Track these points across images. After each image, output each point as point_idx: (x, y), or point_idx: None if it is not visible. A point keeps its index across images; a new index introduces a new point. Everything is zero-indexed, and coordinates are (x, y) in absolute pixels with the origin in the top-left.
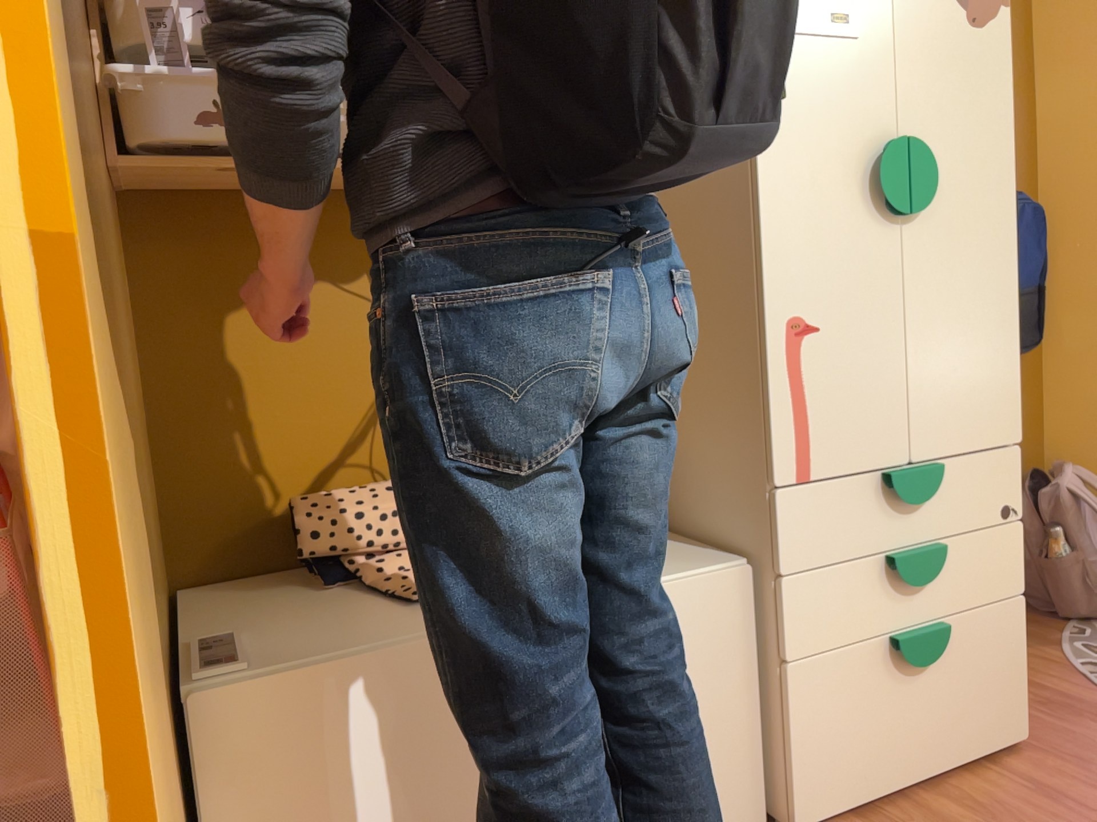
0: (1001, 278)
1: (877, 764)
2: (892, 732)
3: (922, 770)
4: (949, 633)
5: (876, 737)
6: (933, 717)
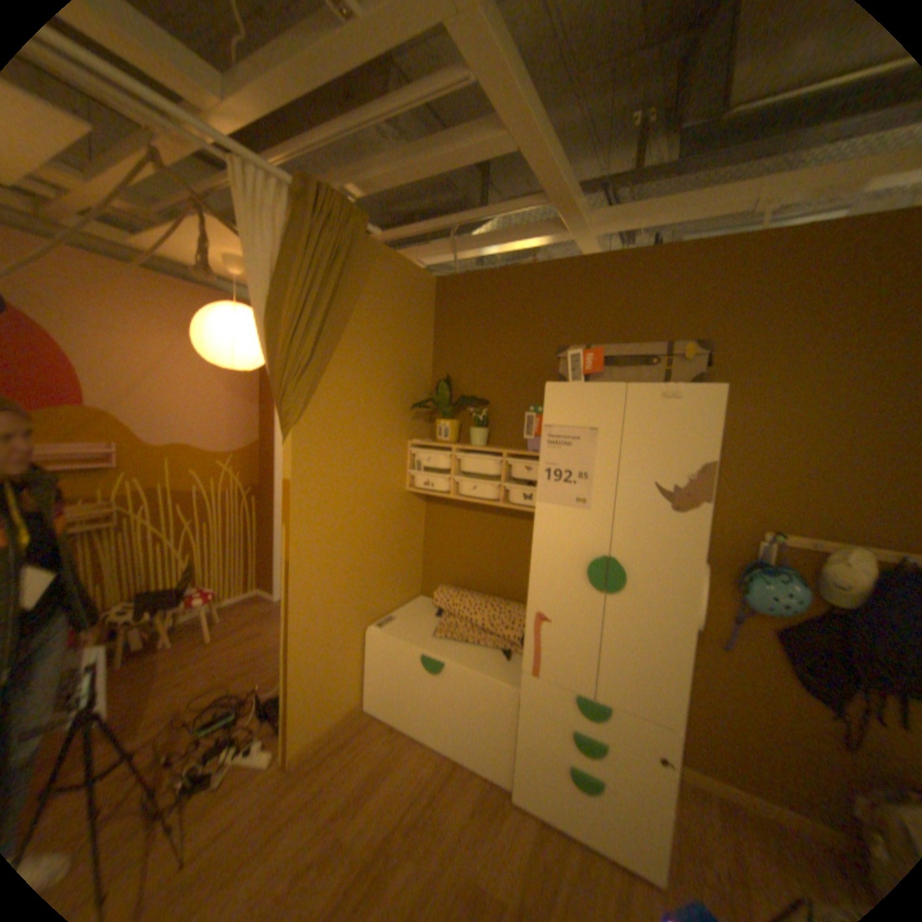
0: (678, 643)
1: (556, 811)
2: (566, 805)
3: (583, 837)
4: (608, 790)
5: (557, 800)
6: (593, 819)
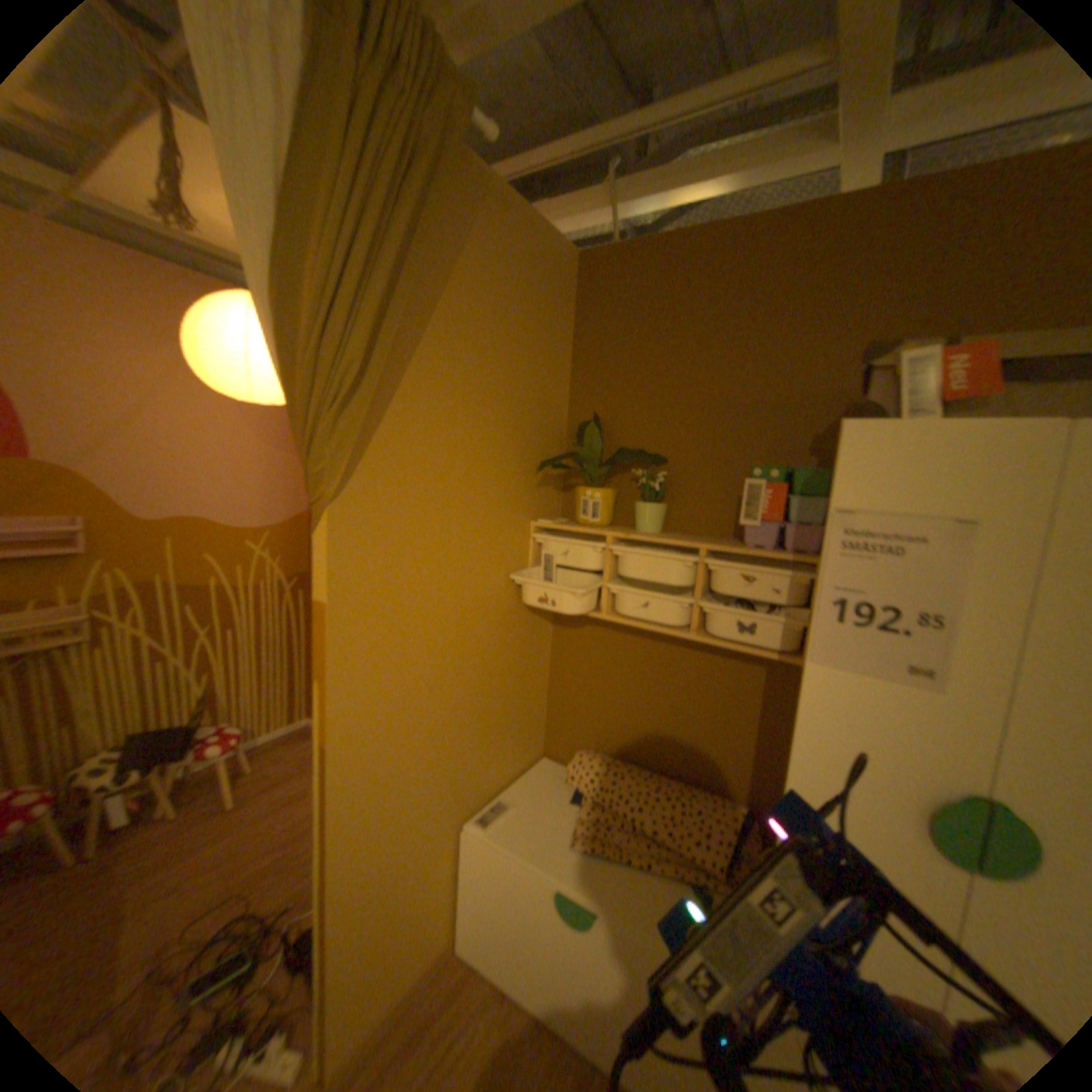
0: None
1: None
2: None
3: None
4: None
5: None
6: None
